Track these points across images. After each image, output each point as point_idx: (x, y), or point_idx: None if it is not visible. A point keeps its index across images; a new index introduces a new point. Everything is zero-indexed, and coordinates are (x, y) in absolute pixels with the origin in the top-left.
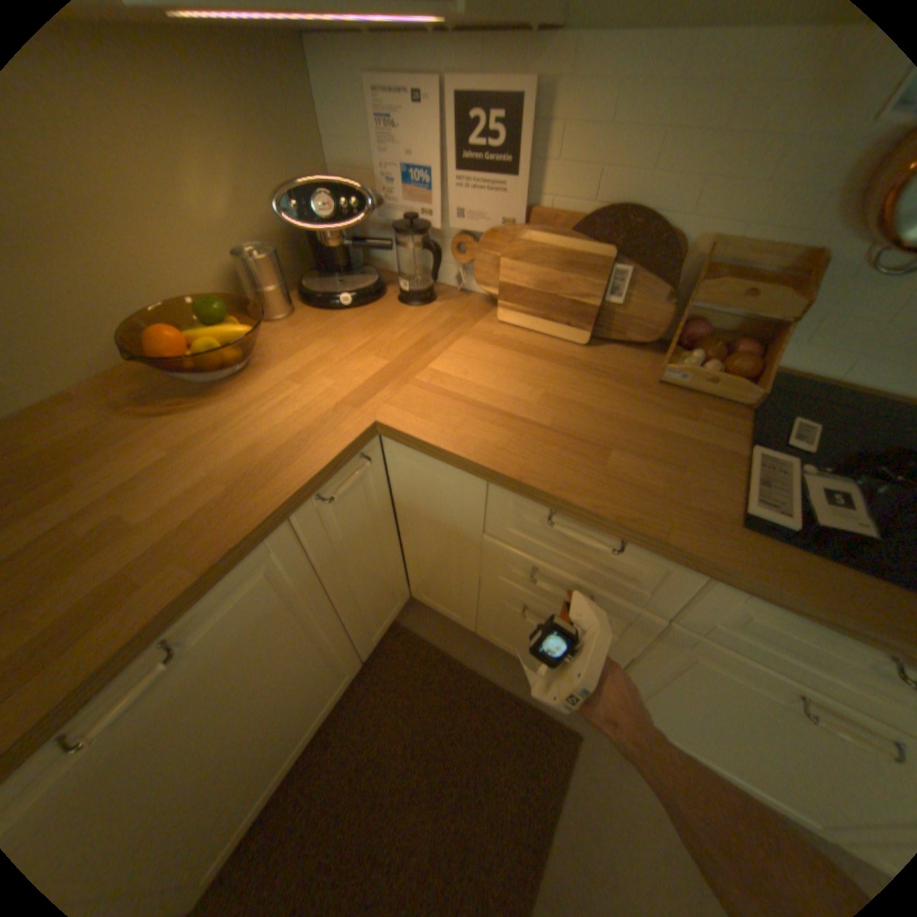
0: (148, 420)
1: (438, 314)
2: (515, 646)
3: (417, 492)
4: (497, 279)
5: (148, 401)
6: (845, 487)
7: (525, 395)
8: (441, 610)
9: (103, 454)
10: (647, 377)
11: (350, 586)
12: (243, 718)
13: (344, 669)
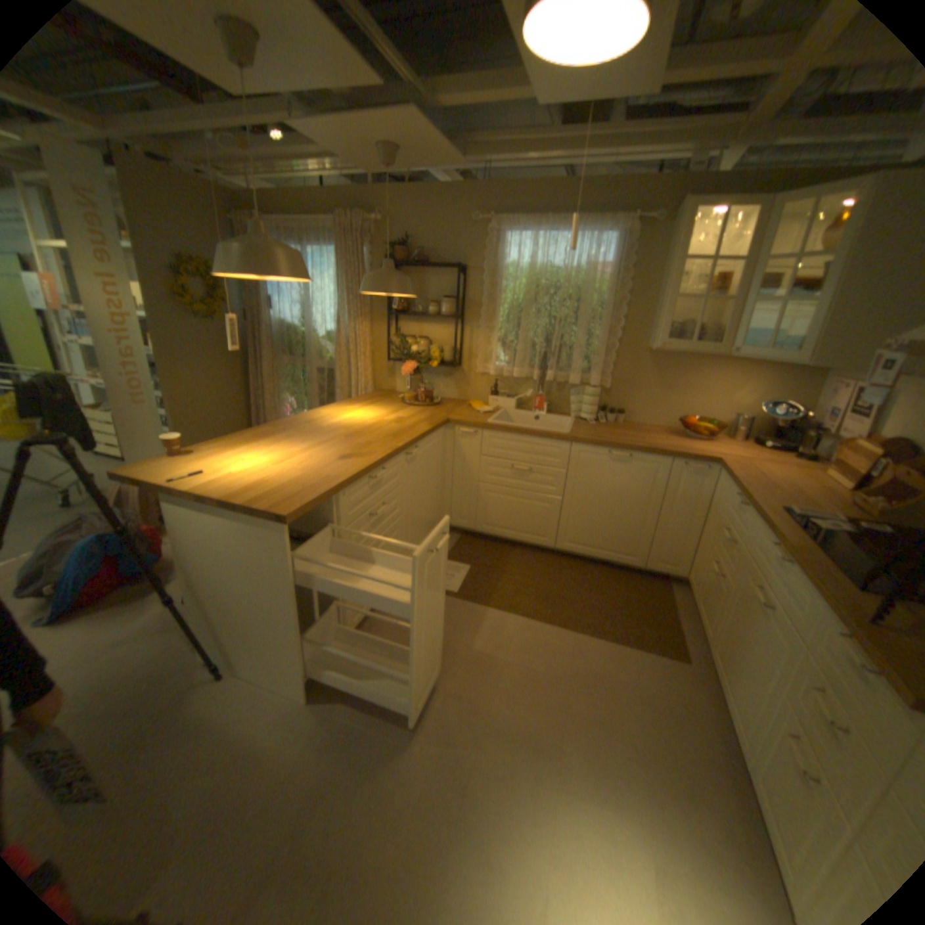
0: (668, 435)
1: (802, 464)
2: (704, 608)
3: (717, 496)
4: (839, 458)
5: (673, 434)
6: (846, 530)
7: (781, 479)
8: (692, 586)
9: (653, 434)
10: (851, 503)
11: (669, 514)
12: (615, 504)
13: (639, 551)
